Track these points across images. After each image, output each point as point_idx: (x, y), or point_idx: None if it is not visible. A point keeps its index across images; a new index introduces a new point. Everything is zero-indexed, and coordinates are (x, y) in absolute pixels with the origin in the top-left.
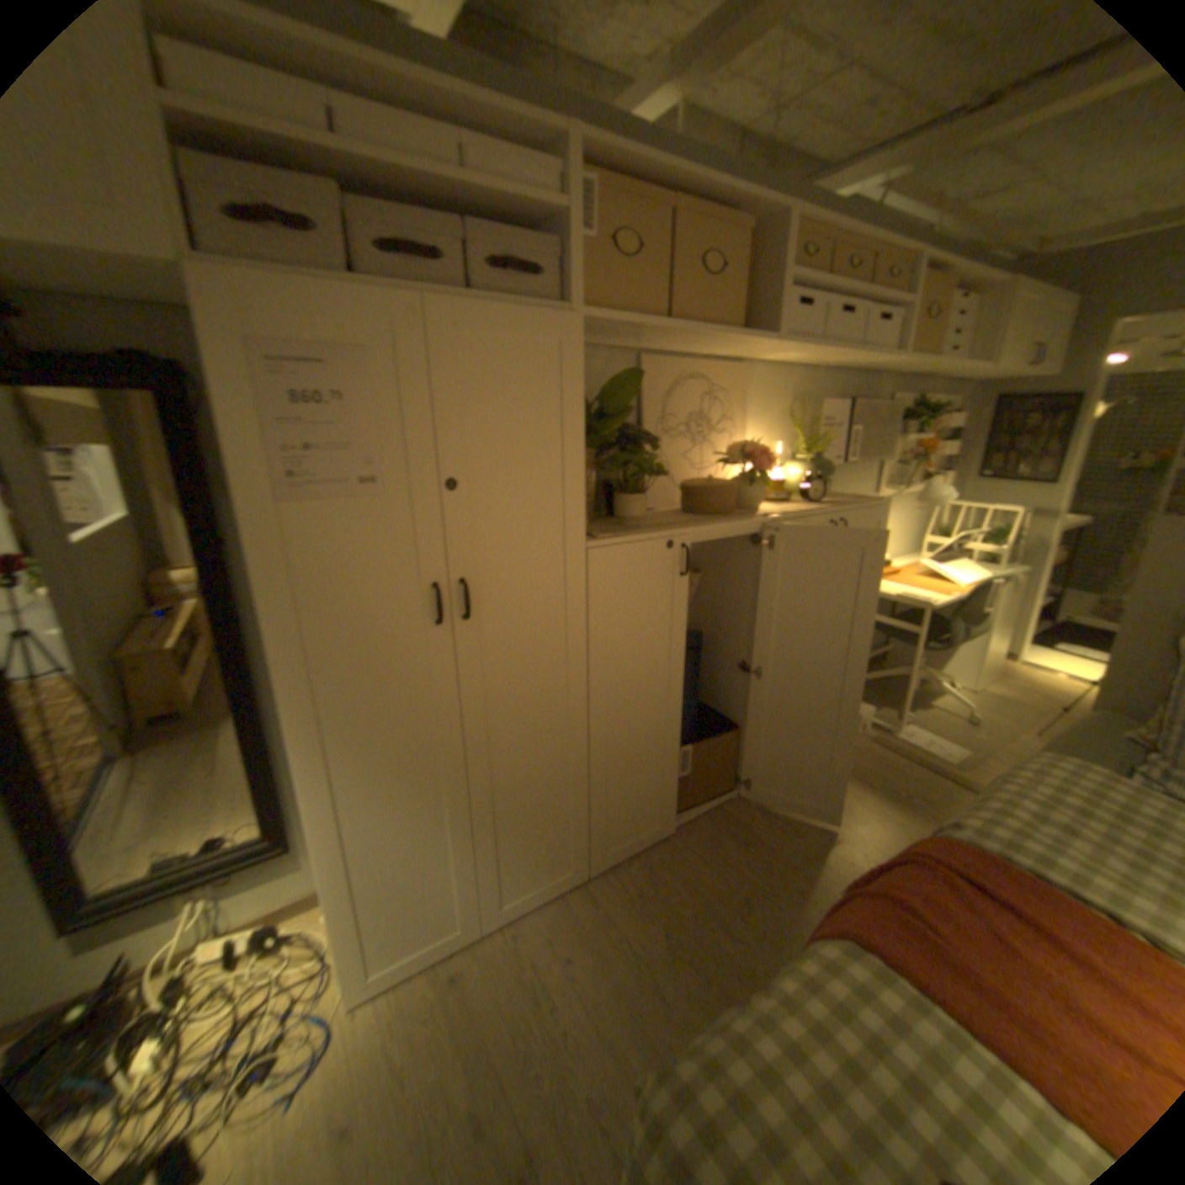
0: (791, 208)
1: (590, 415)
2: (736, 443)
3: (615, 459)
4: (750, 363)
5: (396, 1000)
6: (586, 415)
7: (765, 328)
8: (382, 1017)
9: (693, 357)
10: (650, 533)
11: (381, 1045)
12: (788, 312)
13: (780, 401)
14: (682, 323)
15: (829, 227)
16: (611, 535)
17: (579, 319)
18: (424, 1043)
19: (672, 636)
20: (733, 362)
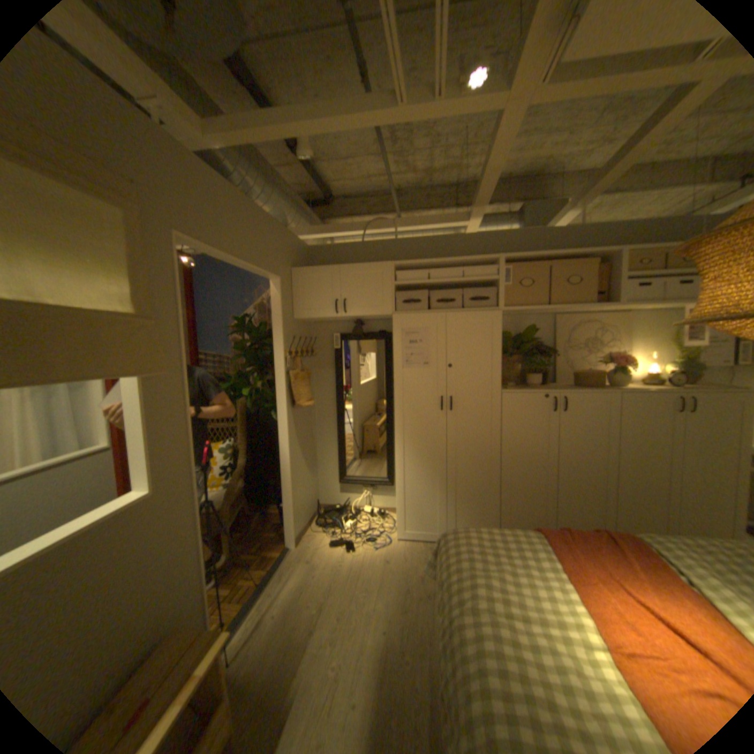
0: (621, 250)
1: (520, 343)
2: (621, 353)
3: (530, 360)
4: (634, 312)
5: (411, 546)
6: (518, 343)
7: (614, 300)
8: (406, 547)
9: (590, 313)
10: (535, 390)
11: (403, 553)
12: (624, 293)
13: (665, 329)
14: (552, 307)
15: (657, 249)
16: (515, 390)
17: (500, 312)
18: (415, 559)
19: (555, 443)
20: (620, 312)
